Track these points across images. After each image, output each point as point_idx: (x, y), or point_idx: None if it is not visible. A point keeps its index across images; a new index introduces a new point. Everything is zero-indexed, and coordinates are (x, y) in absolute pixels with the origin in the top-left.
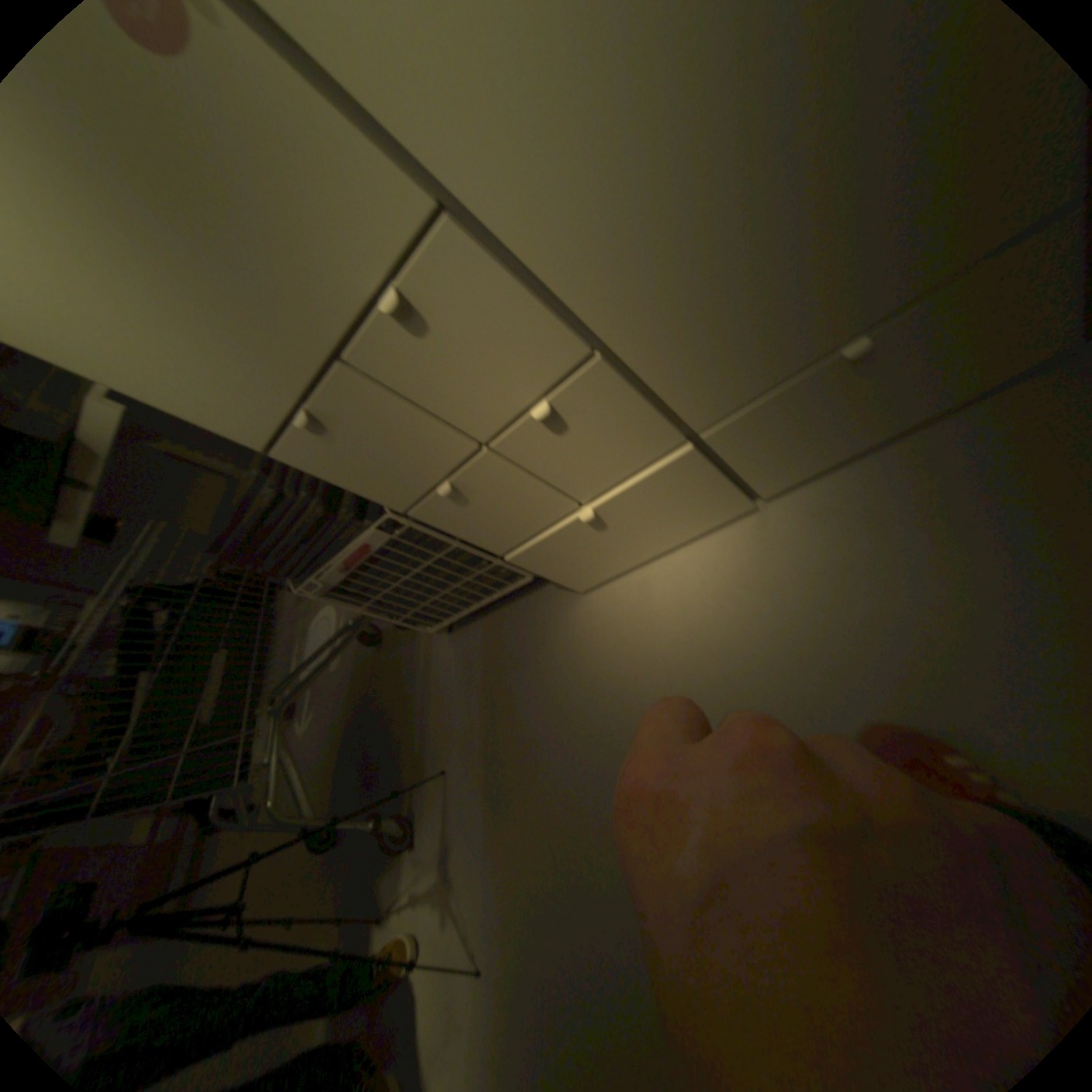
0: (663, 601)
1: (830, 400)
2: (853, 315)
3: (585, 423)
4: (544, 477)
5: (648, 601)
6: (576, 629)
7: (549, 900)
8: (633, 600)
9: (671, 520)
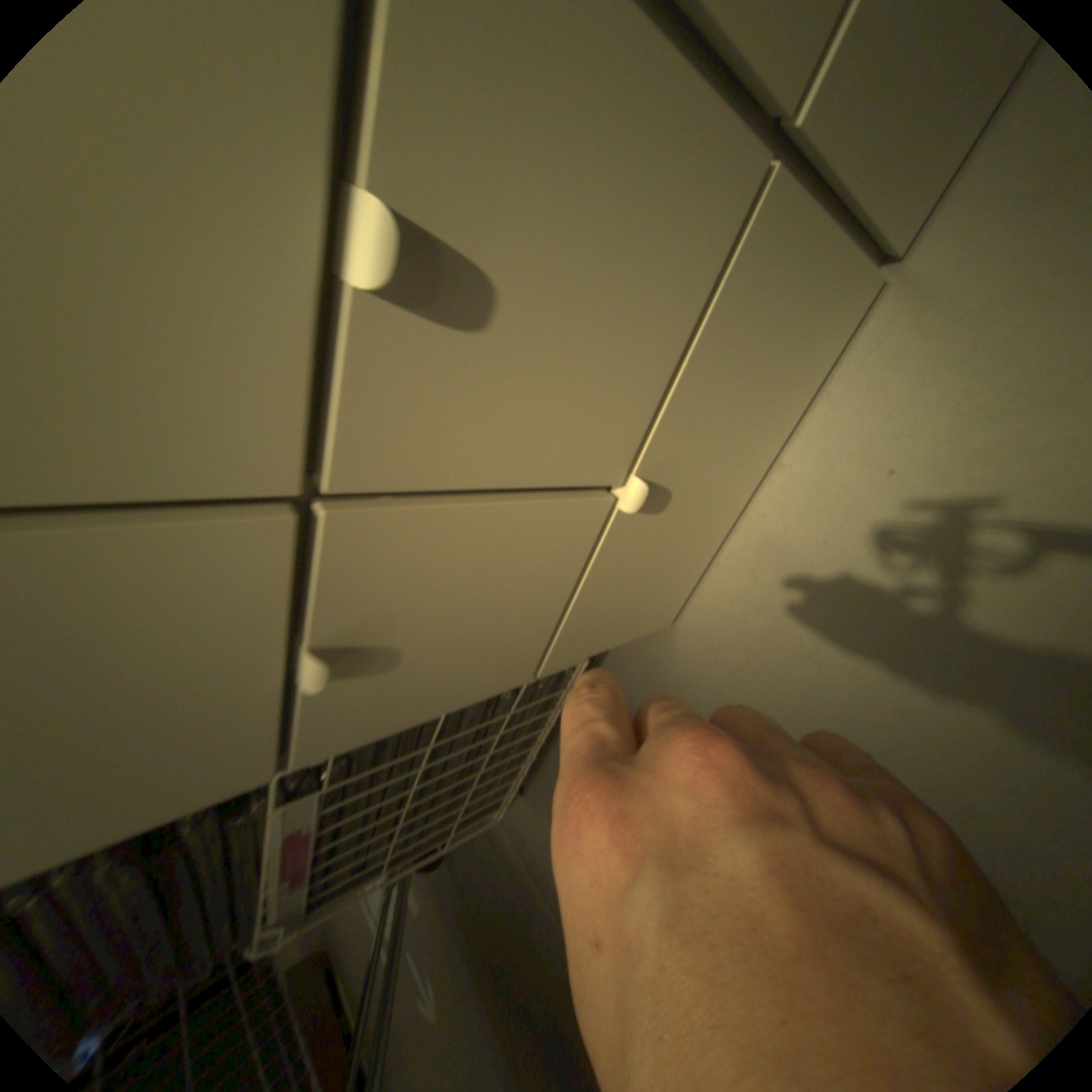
0: (829, 553)
1: None
2: None
3: (521, 231)
4: (509, 481)
5: (797, 570)
6: (704, 686)
7: None
8: (769, 585)
9: (770, 407)
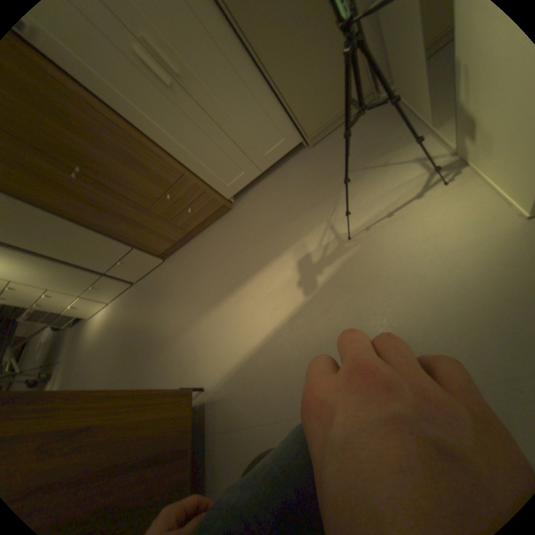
0: (96, 321)
1: (95, 292)
2: (83, 286)
3: (53, 297)
4: (53, 303)
5: (94, 321)
6: (86, 327)
7: (65, 382)
8: (93, 321)
9: (89, 307)
